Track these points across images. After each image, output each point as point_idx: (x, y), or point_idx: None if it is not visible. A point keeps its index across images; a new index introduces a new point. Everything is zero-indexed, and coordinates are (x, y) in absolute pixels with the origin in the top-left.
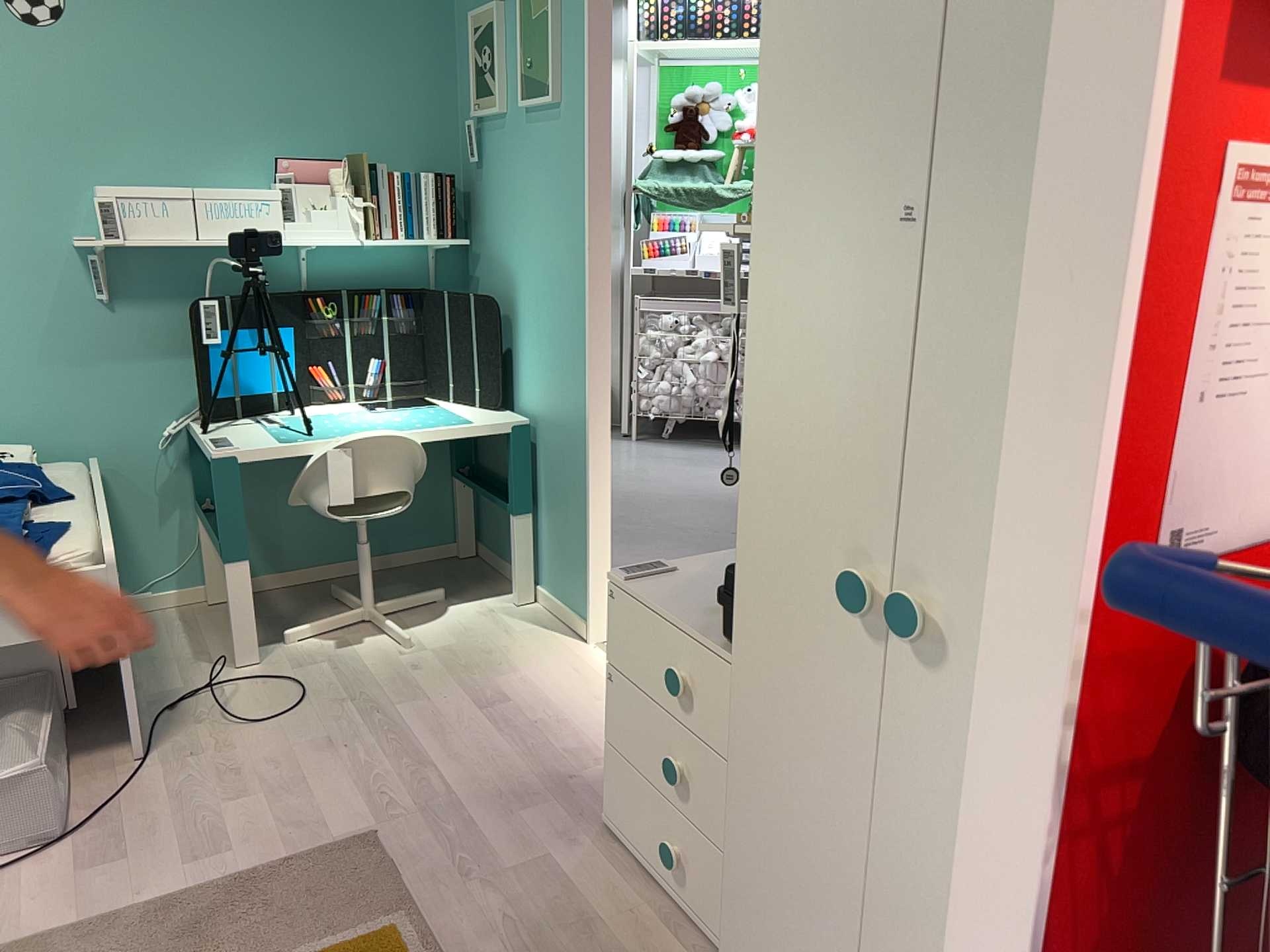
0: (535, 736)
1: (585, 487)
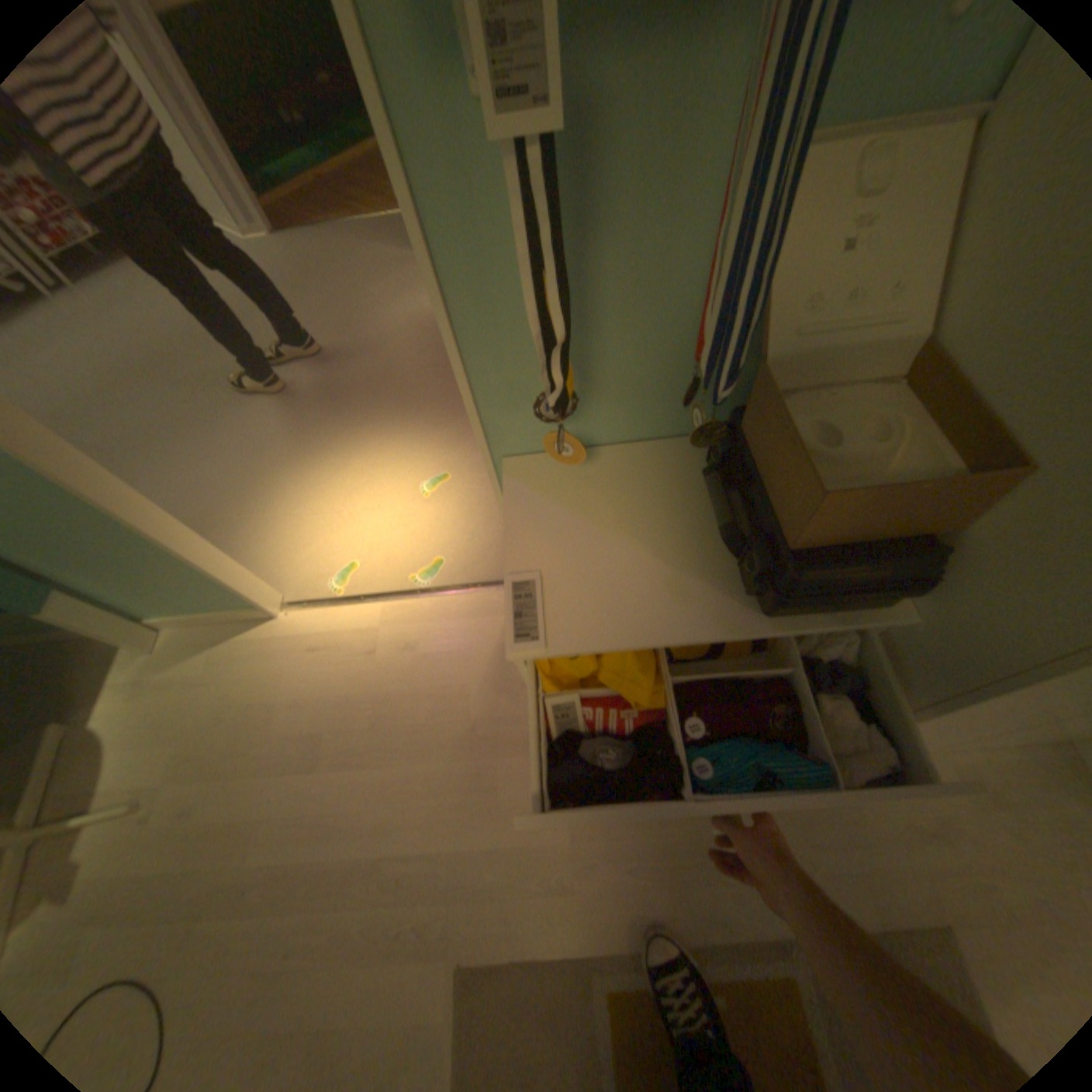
0: (393, 736)
1: (125, 528)
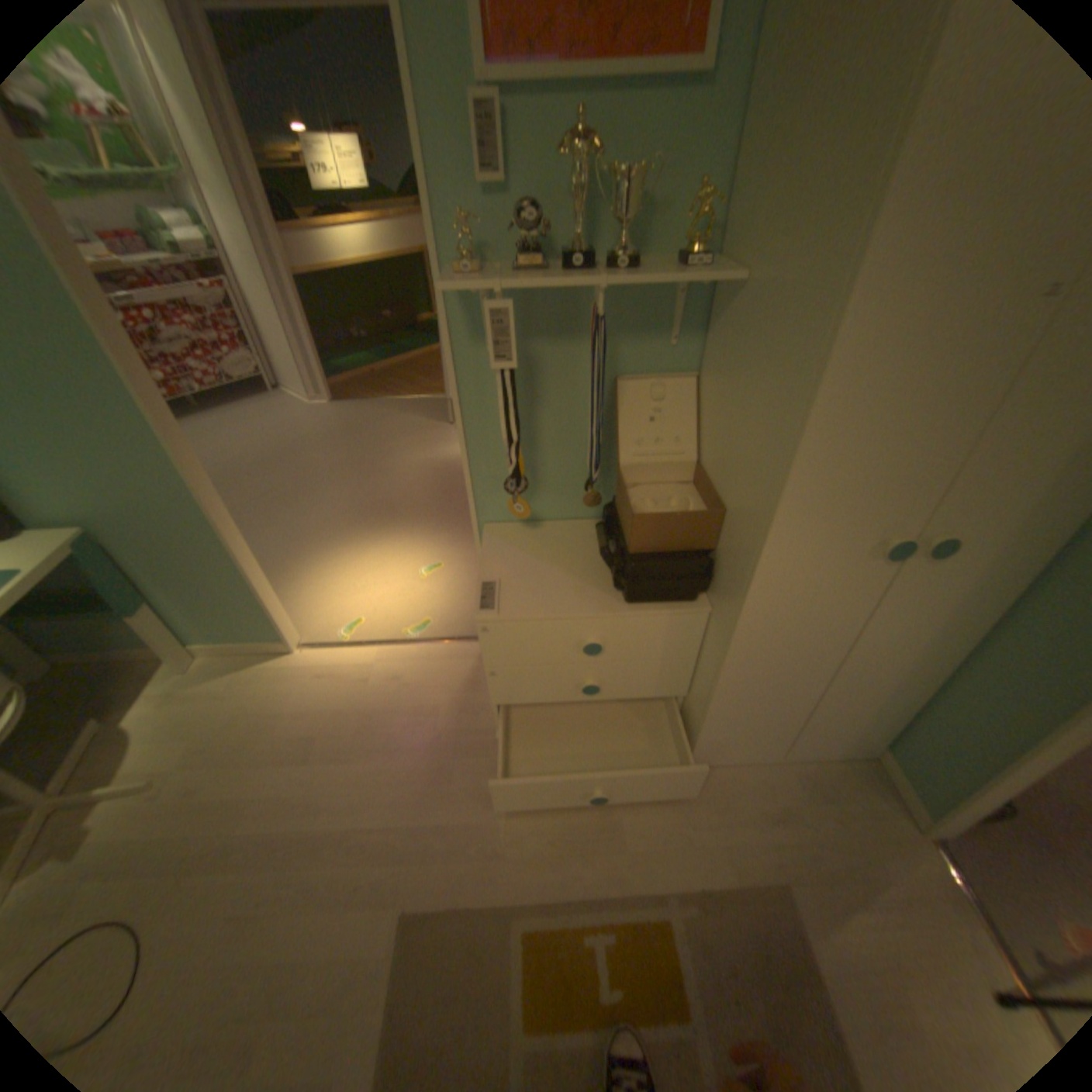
0: (374, 740)
1: (226, 555)
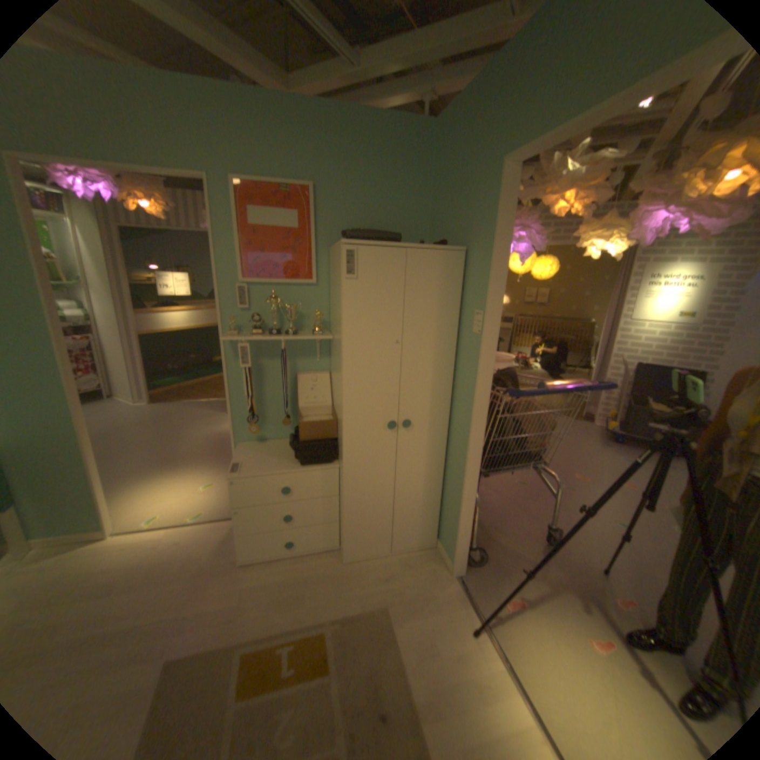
0: (158, 577)
1: (83, 468)
